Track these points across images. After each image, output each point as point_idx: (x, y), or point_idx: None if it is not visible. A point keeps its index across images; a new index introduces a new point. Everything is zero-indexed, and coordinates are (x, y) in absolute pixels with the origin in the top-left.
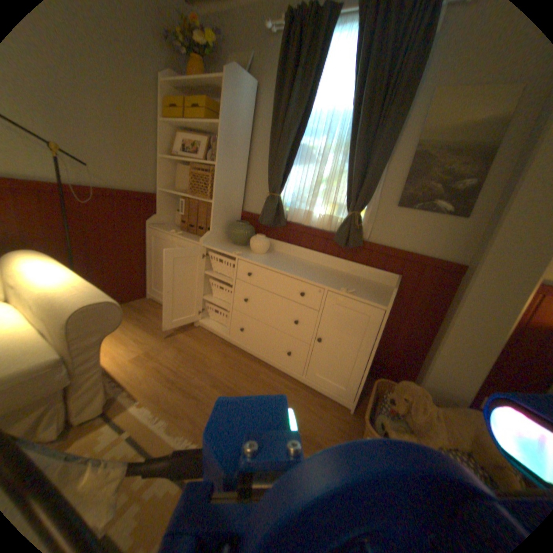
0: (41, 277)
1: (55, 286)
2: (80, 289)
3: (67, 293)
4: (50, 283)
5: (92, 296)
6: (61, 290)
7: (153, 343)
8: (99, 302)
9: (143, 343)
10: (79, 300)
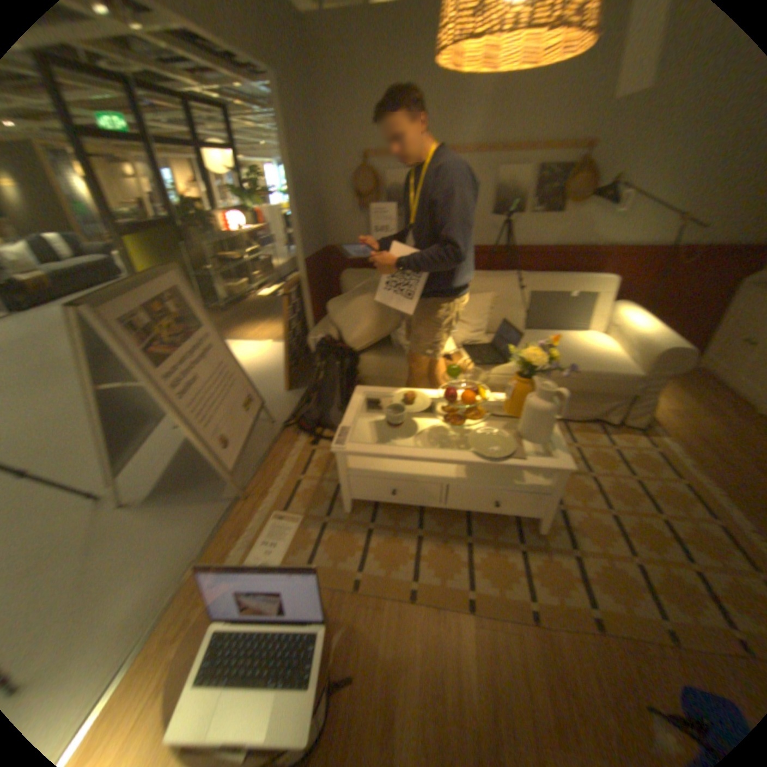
0: (642, 322)
1: (653, 330)
2: (671, 336)
3: (662, 336)
4: (649, 328)
5: (681, 343)
6: (658, 333)
7: (696, 407)
8: (686, 348)
9: (684, 403)
10: (672, 343)
